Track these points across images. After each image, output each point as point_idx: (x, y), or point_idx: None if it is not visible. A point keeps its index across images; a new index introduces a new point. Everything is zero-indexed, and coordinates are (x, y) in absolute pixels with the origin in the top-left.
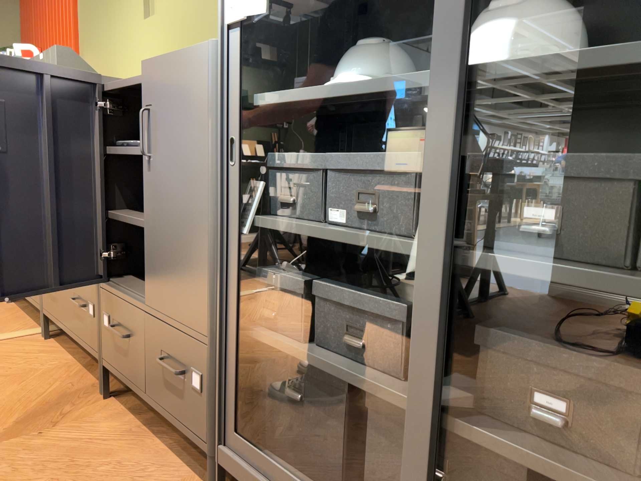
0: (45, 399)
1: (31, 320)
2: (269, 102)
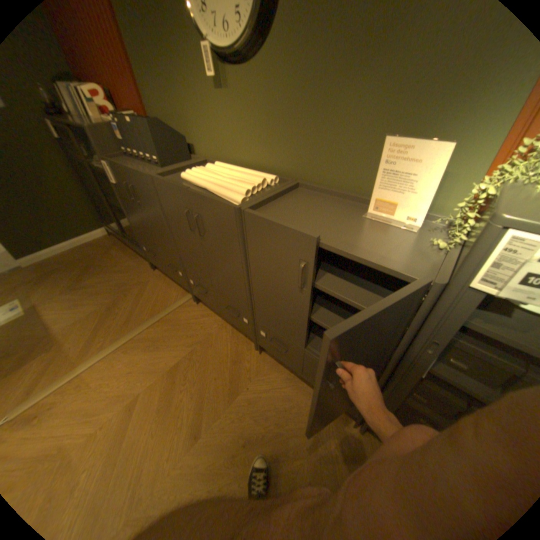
0: (231, 358)
1: (177, 286)
2: (479, 331)
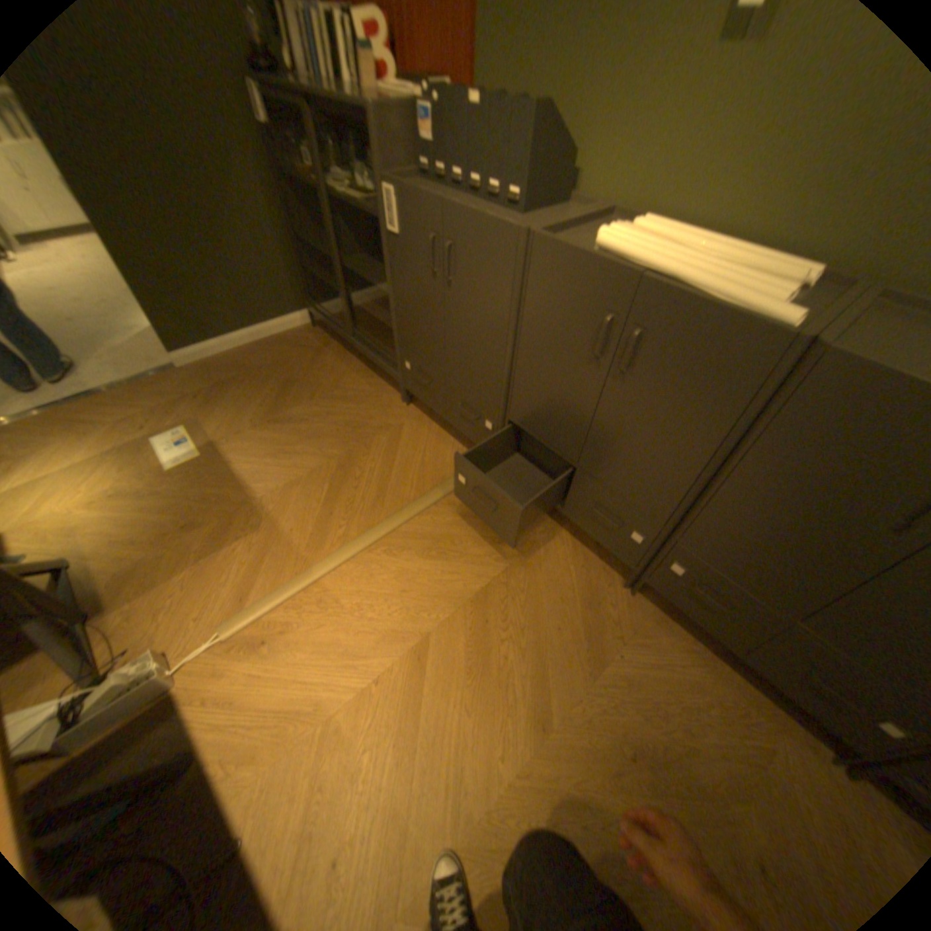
0: (580, 595)
1: (455, 442)
2: None
